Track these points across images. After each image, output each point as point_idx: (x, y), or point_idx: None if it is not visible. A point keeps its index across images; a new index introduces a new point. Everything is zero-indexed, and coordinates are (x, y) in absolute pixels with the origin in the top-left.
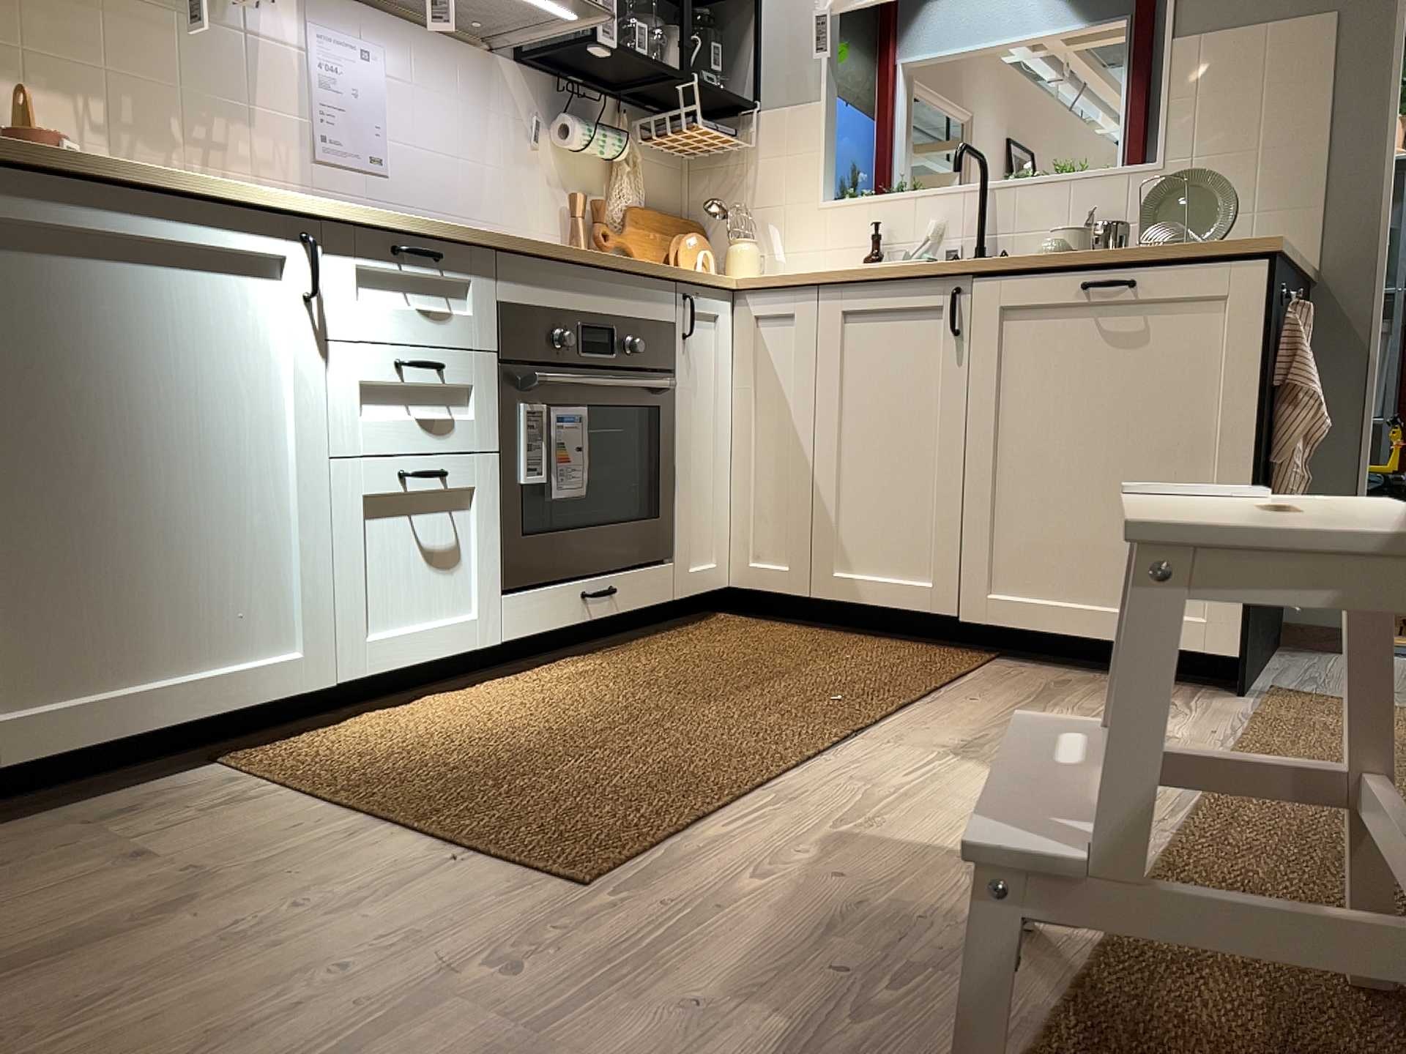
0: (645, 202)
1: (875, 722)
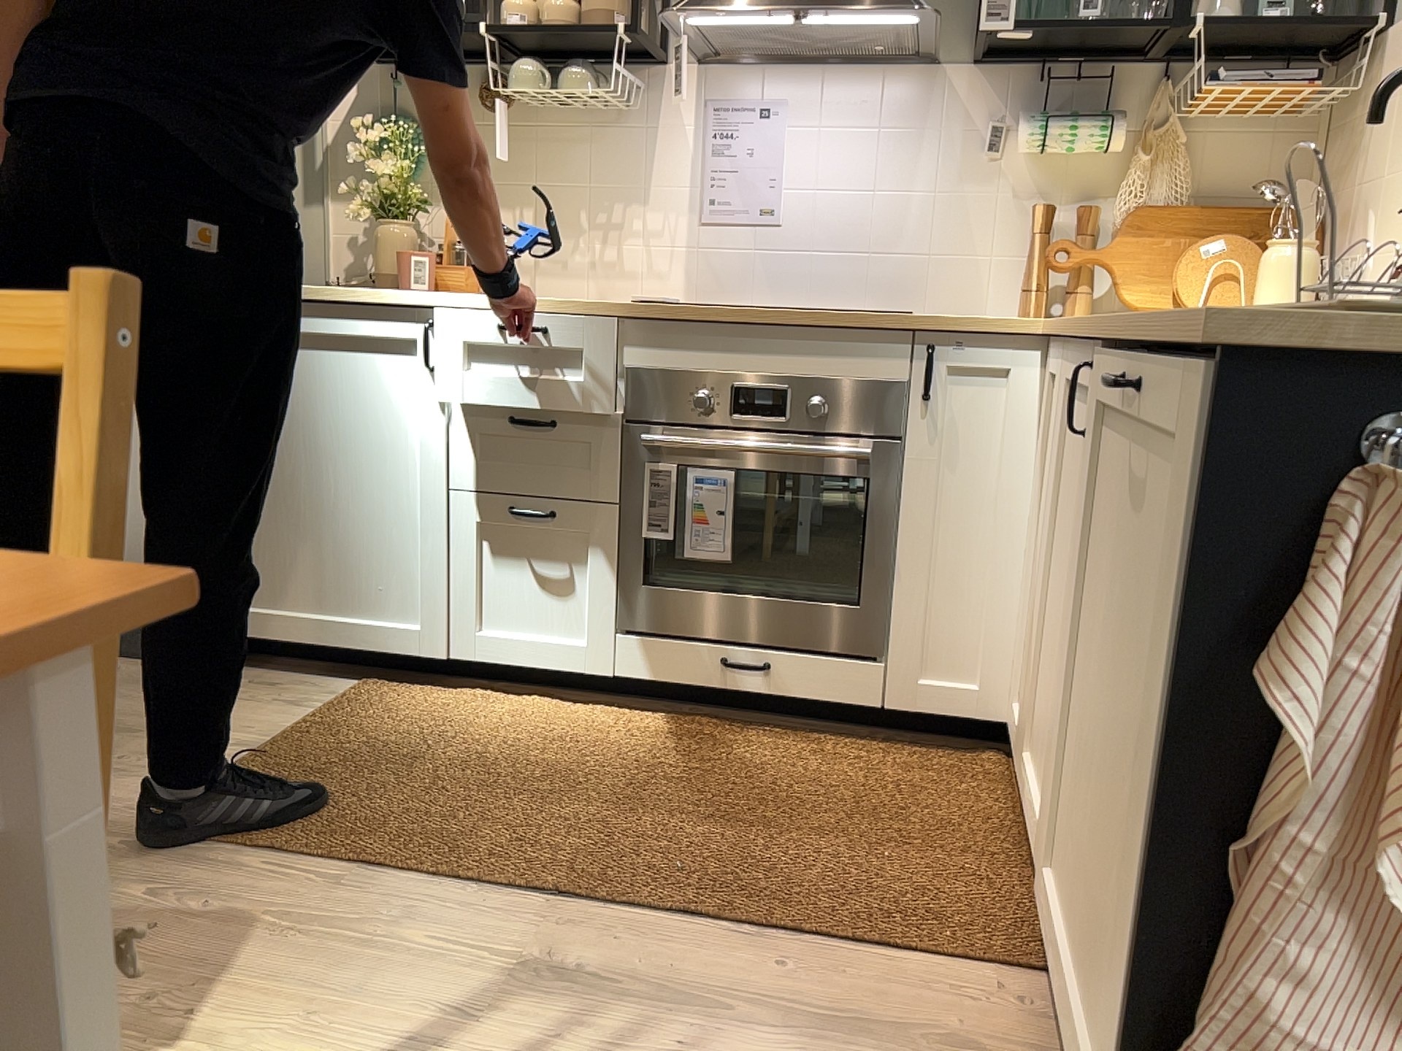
0: (1205, 197)
1: (604, 899)
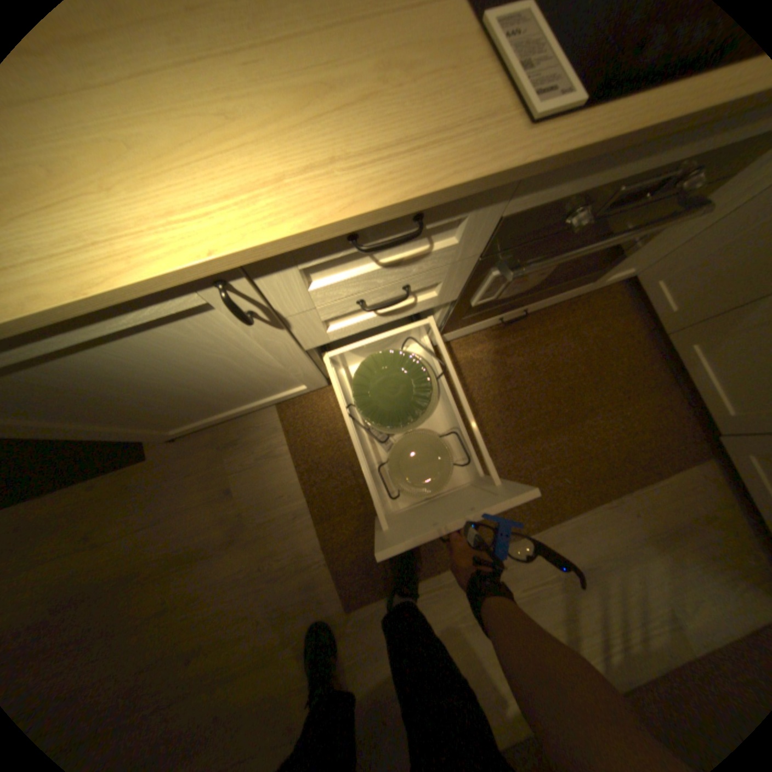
0: None
1: (561, 526)
